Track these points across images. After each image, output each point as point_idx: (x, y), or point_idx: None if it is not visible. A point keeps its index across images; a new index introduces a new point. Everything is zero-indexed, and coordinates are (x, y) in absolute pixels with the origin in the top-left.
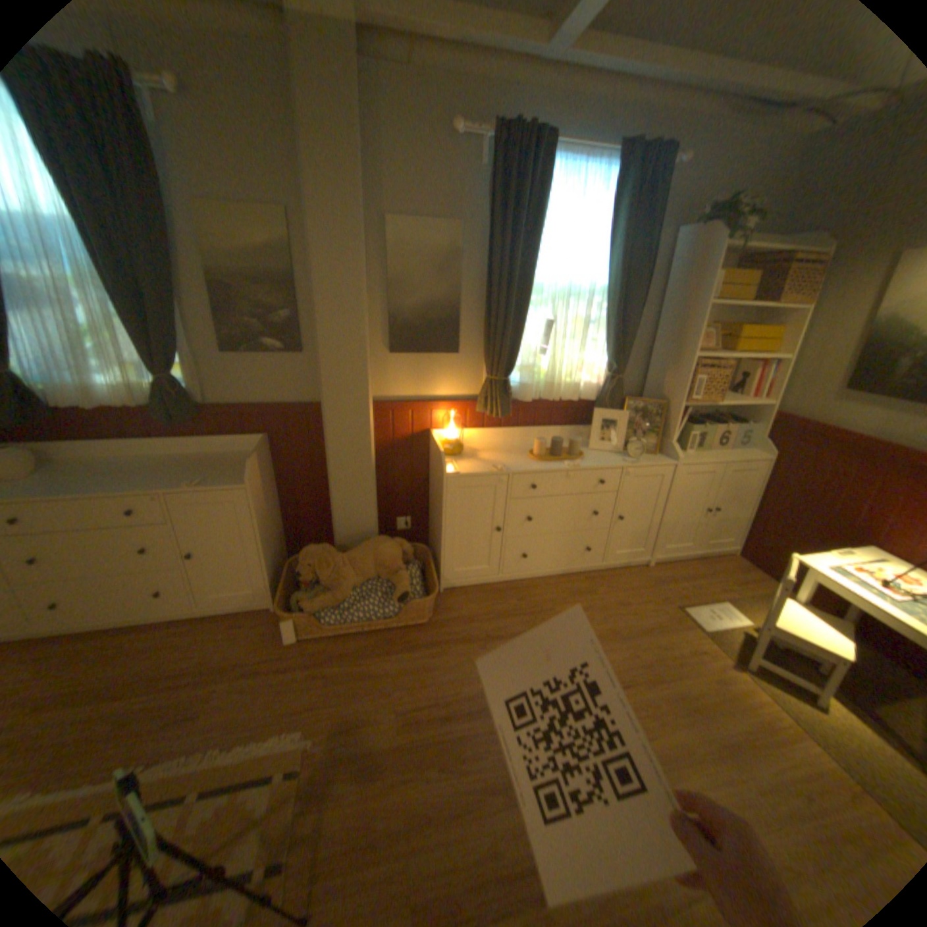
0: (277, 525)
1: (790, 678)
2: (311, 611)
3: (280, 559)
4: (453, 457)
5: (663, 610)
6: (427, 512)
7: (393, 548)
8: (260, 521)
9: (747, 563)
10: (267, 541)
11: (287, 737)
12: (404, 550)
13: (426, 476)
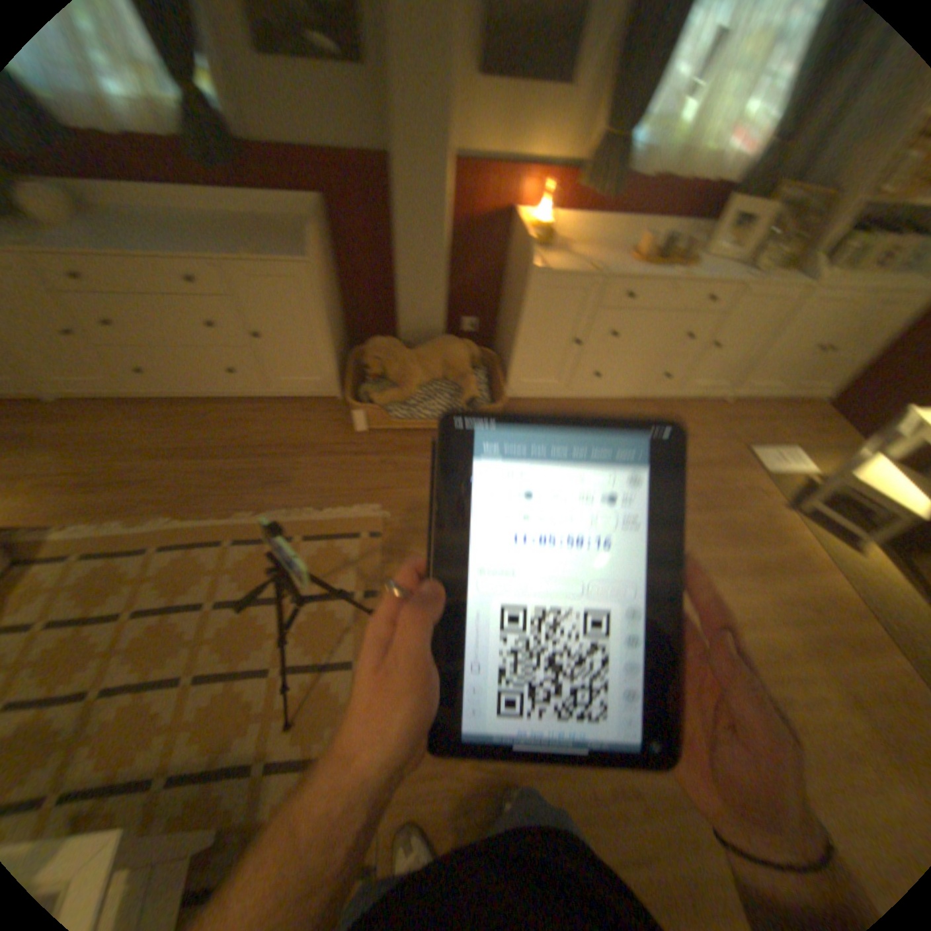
0: (340, 312)
1: (841, 523)
2: (382, 405)
3: (345, 350)
4: (542, 248)
5: (729, 446)
6: (497, 315)
7: (463, 351)
8: (327, 305)
9: (833, 411)
10: (334, 329)
11: (370, 508)
12: (473, 355)
13: (503, 272)
